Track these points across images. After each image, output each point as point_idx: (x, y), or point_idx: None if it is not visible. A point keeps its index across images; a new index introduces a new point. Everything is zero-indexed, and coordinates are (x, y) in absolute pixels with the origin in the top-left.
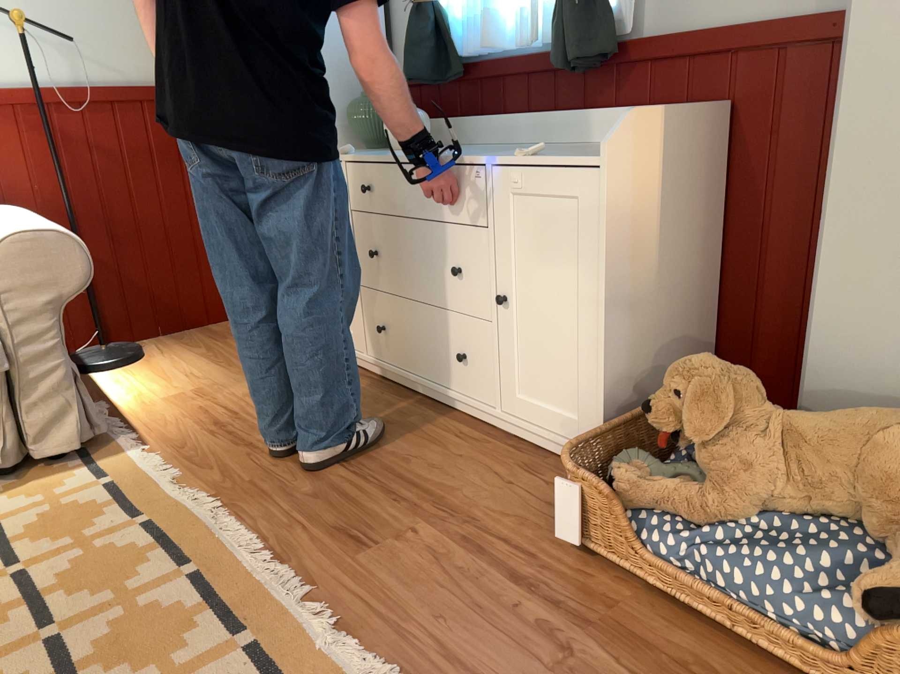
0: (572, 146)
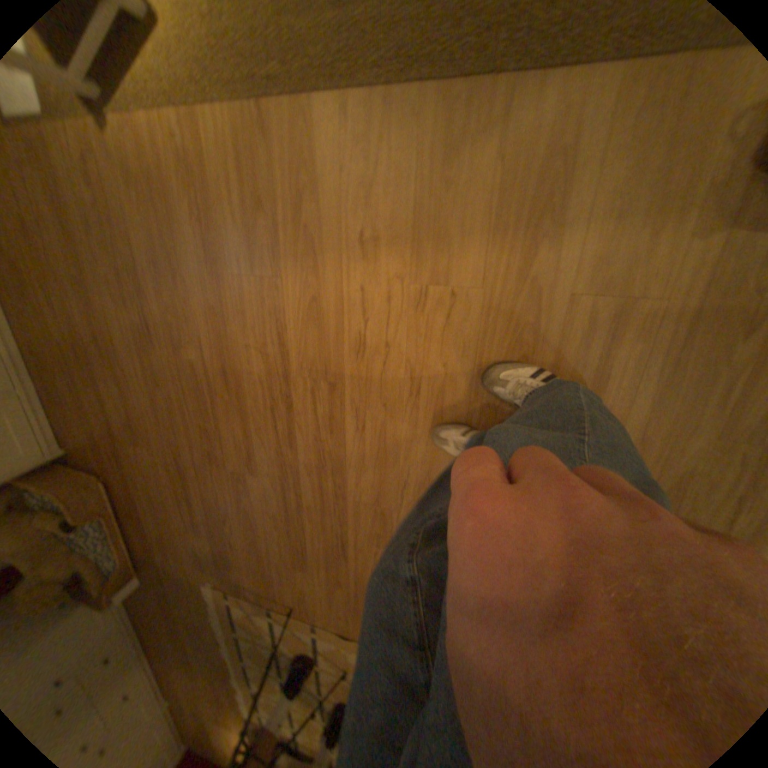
0: None
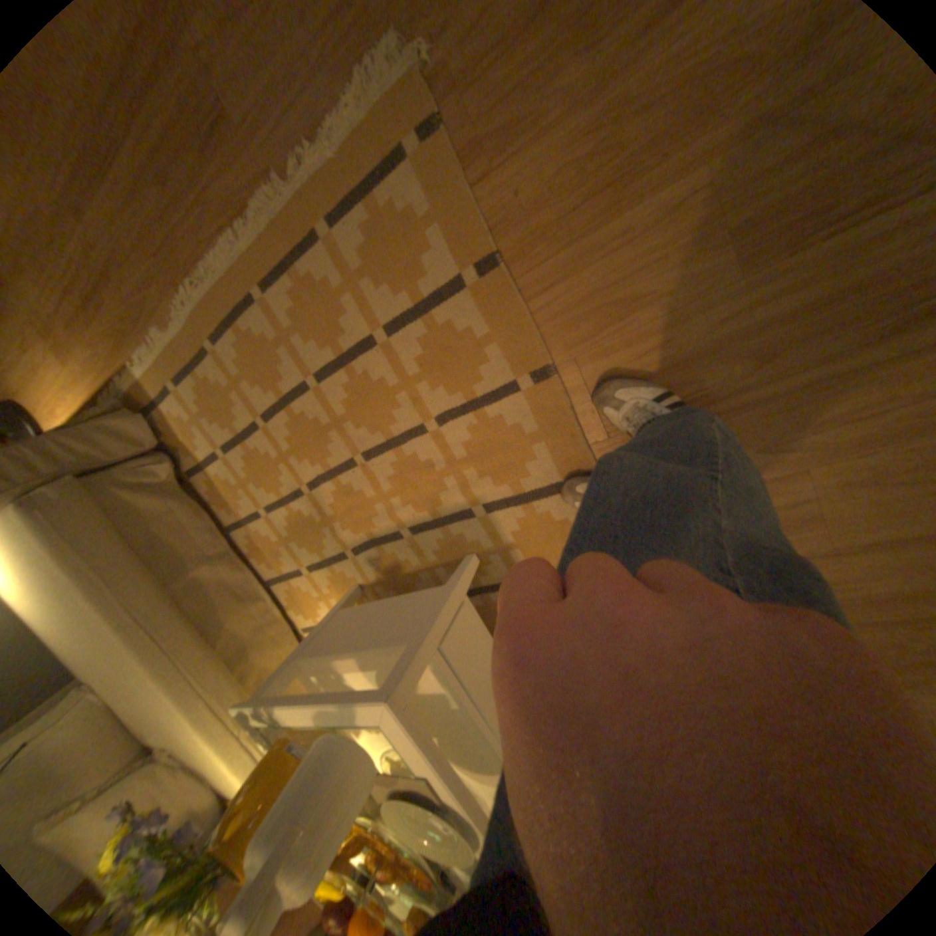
0: None
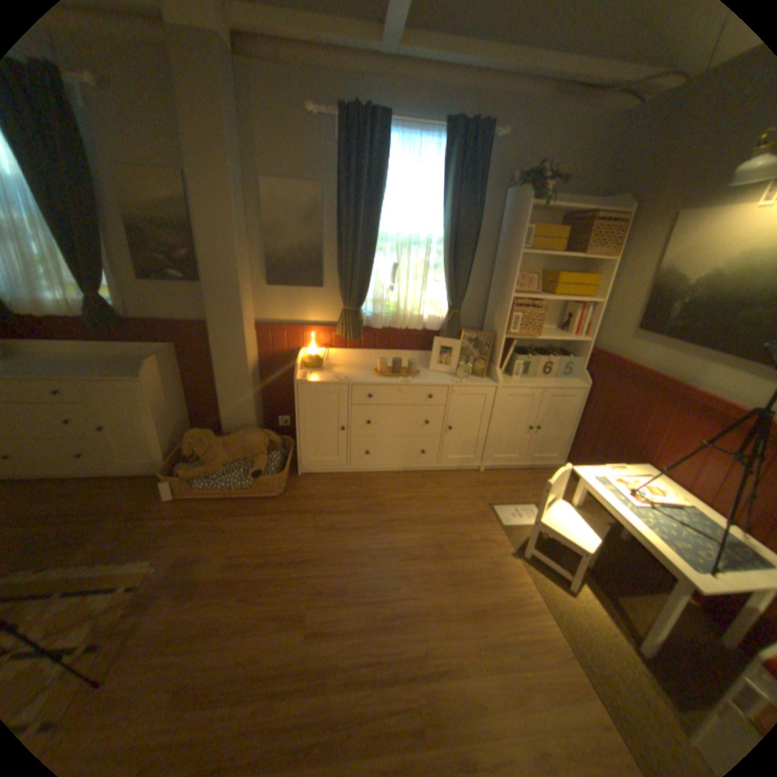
0: (106, 358)
